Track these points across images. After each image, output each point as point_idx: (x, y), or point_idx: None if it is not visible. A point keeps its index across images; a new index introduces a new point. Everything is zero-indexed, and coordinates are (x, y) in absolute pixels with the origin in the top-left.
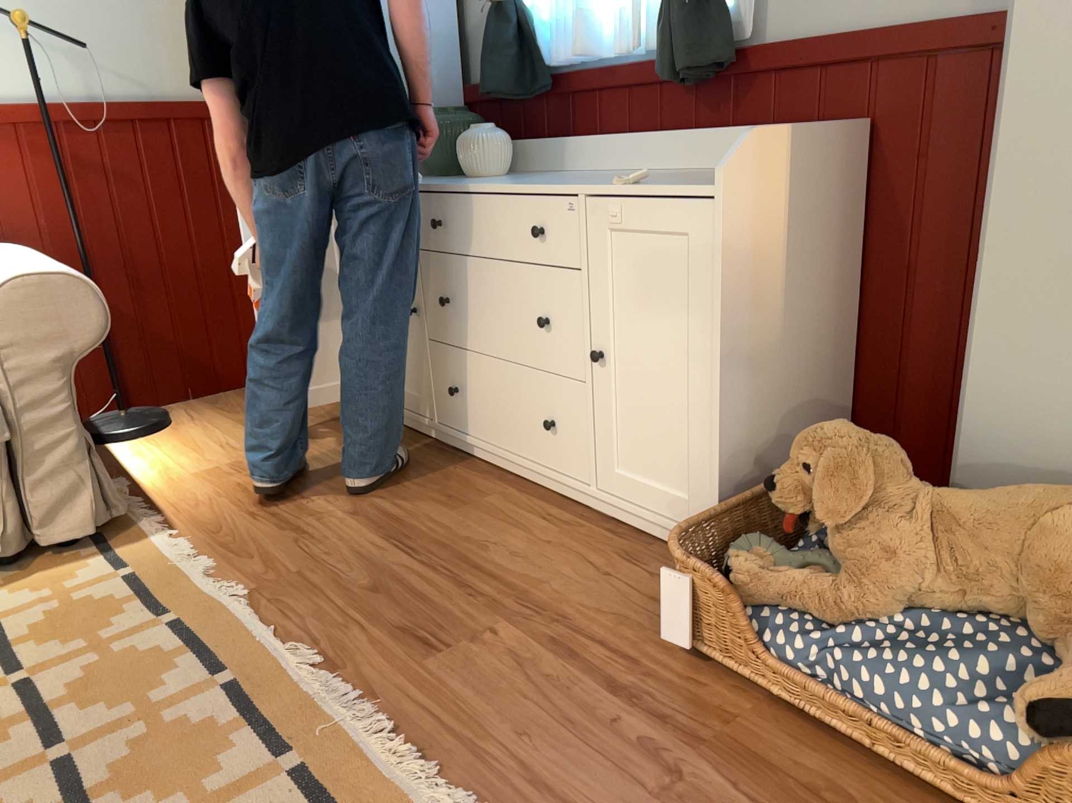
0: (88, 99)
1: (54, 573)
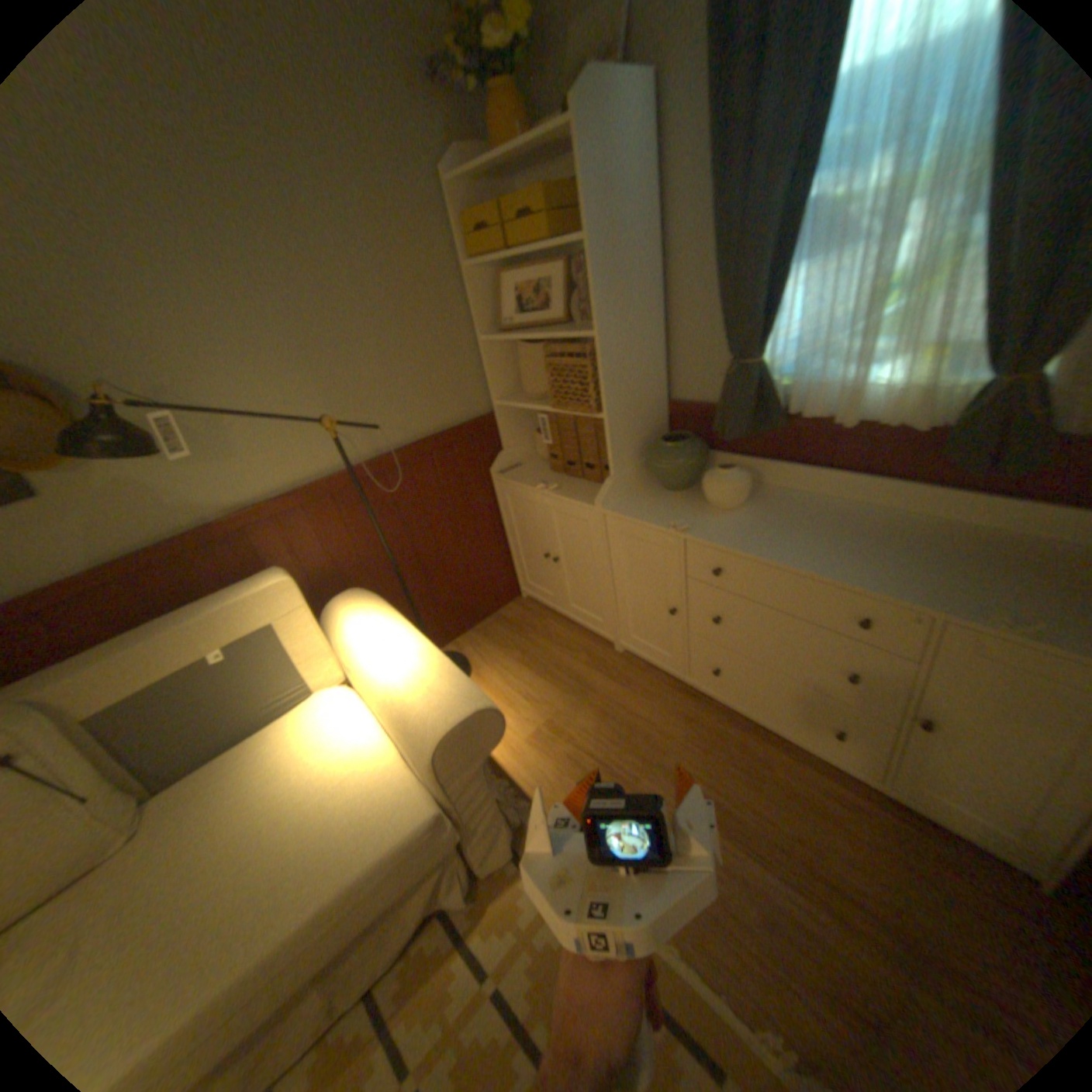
0: (372, 450)
1: (499, 905)
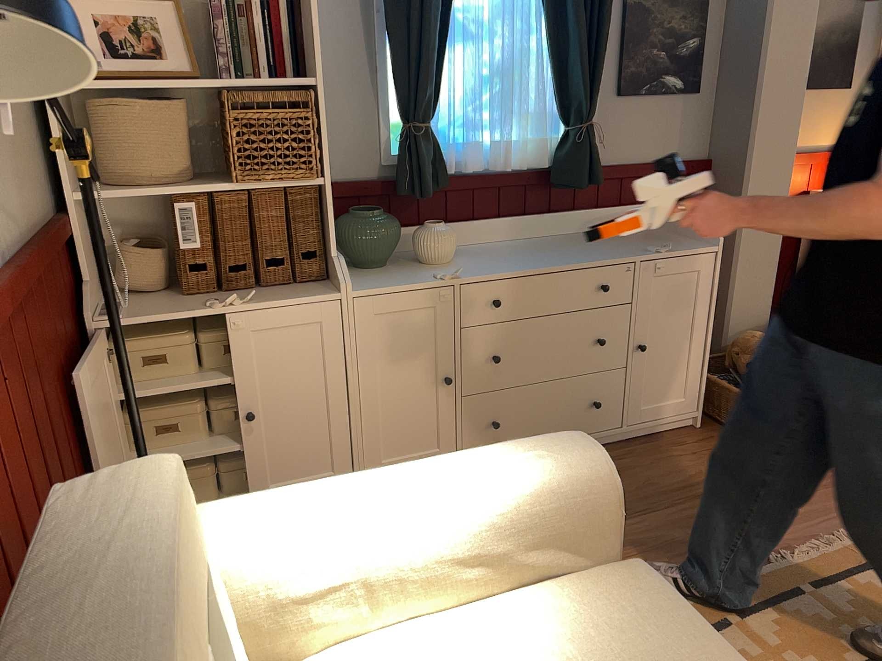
0: None
1: None
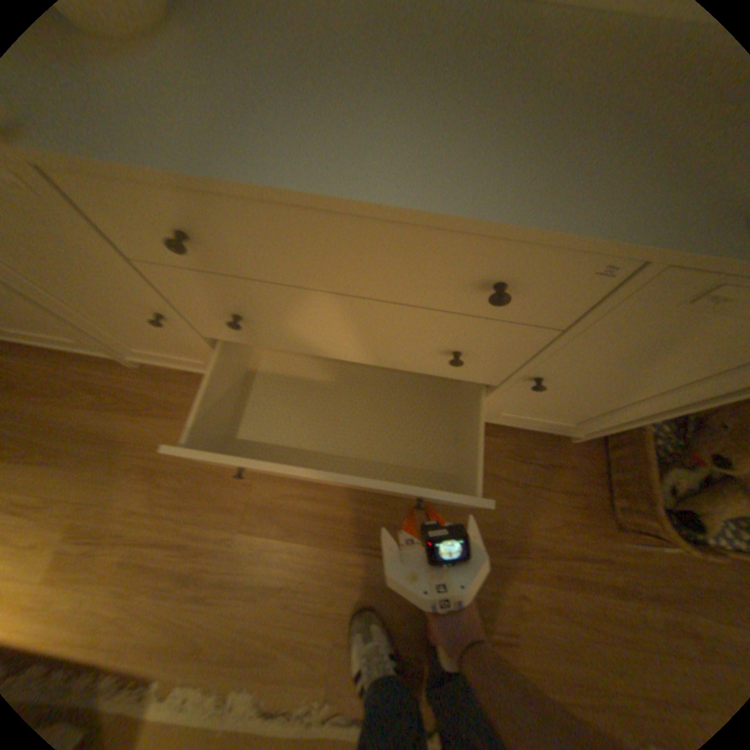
0: None
1: None
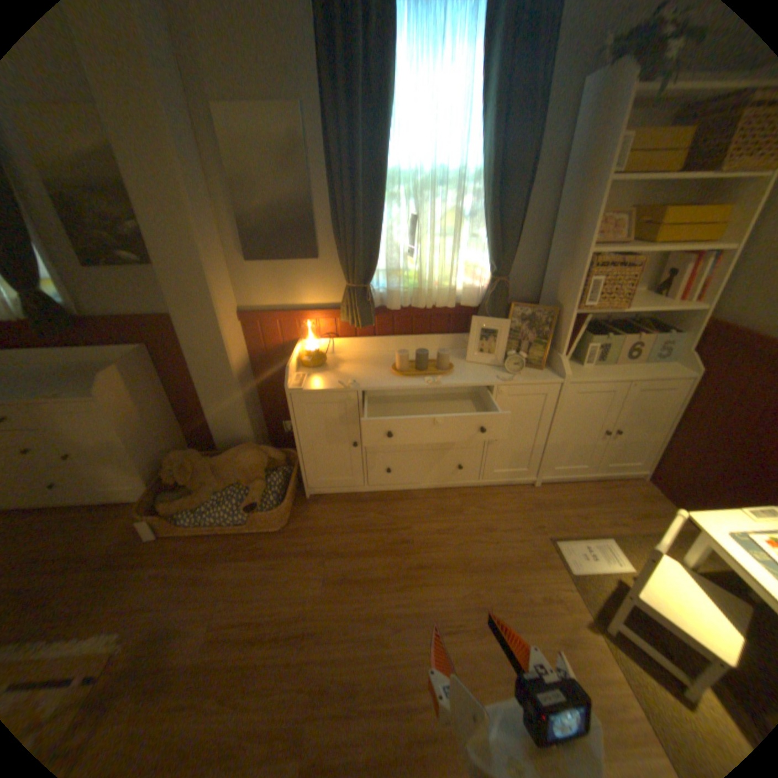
0: None
1: None
